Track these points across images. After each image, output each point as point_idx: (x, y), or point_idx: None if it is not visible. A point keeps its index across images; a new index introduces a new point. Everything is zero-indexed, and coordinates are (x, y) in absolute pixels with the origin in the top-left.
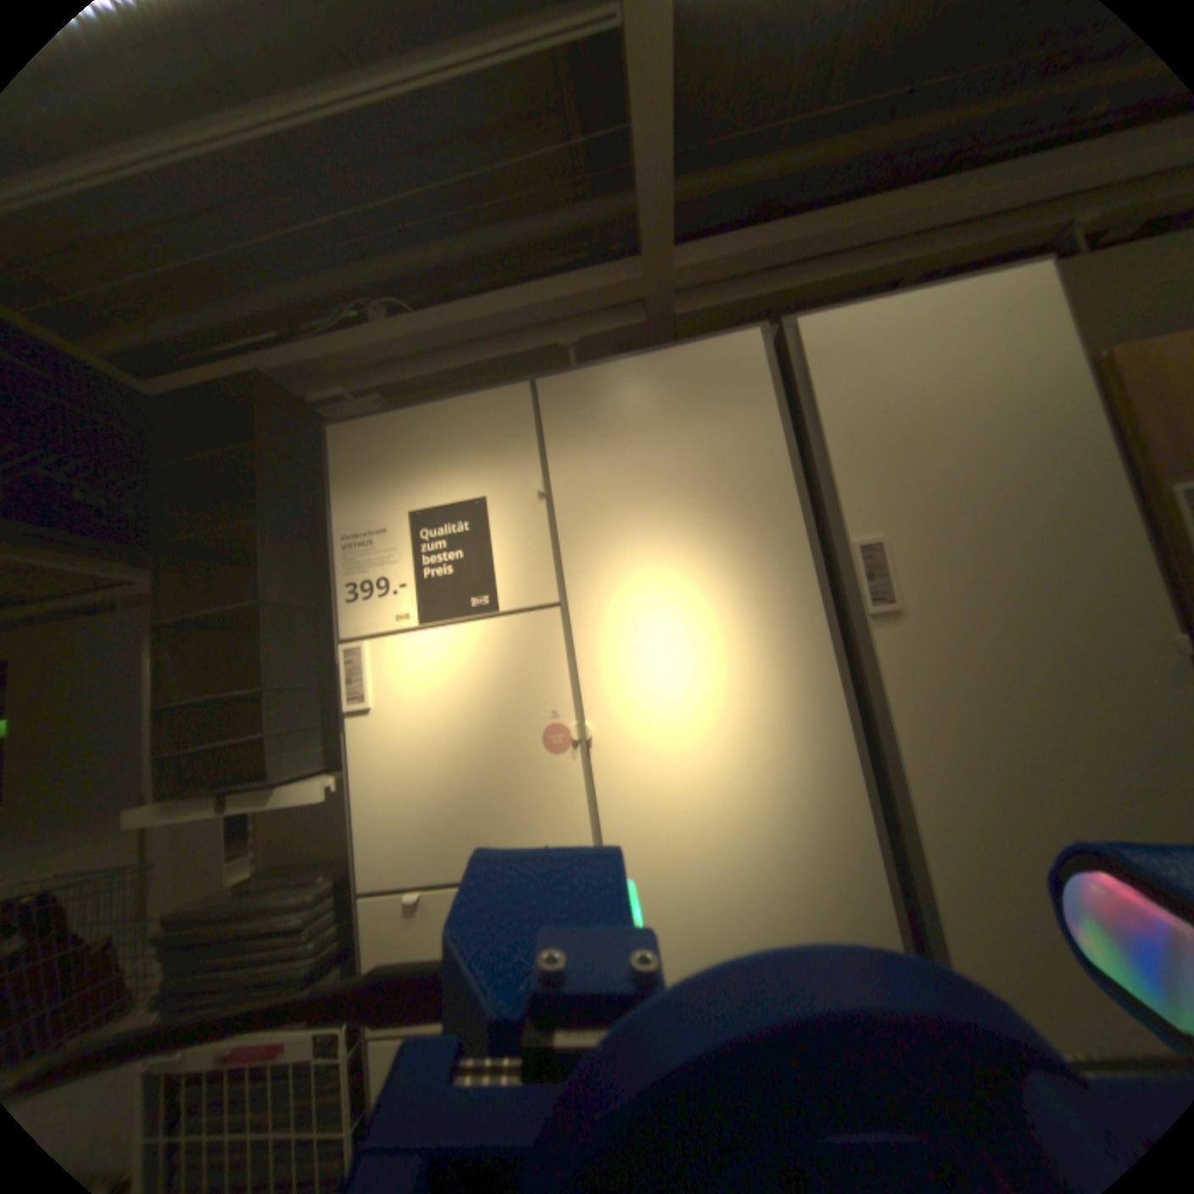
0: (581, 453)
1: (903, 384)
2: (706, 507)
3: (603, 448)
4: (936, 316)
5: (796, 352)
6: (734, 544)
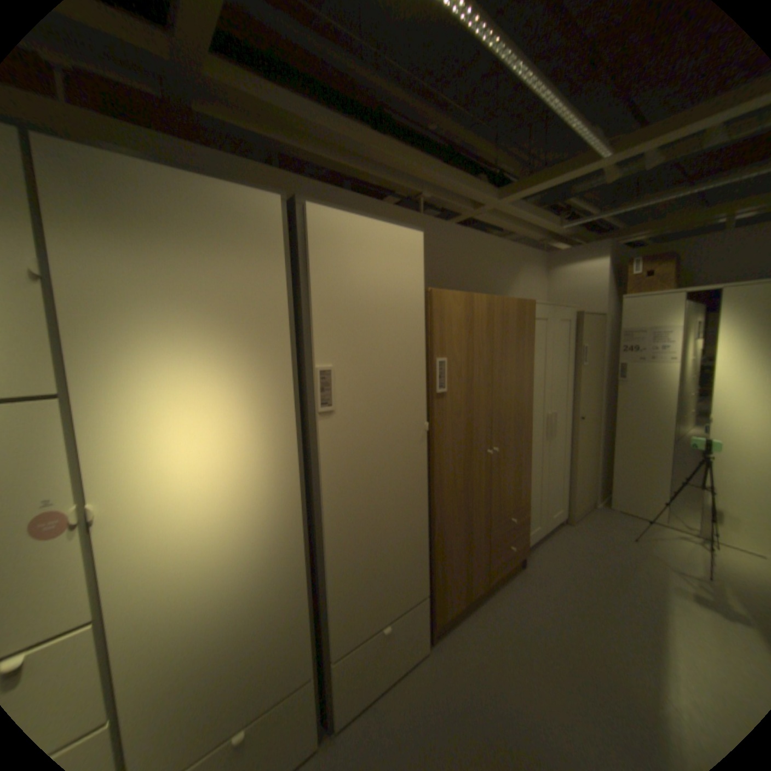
0: (97, 241)
1: (356, 275)
2: (223, 325)
3: (125, 245)
4: (377, 239)
5: (302, 225)
6: (242, 357)
